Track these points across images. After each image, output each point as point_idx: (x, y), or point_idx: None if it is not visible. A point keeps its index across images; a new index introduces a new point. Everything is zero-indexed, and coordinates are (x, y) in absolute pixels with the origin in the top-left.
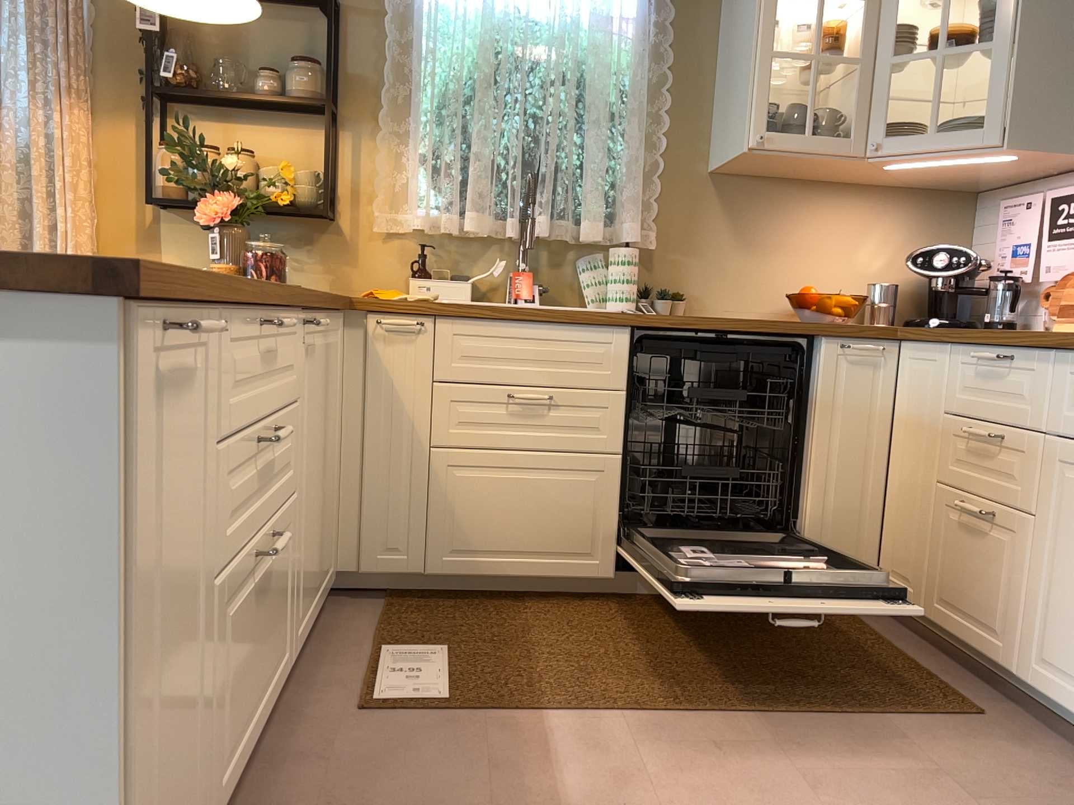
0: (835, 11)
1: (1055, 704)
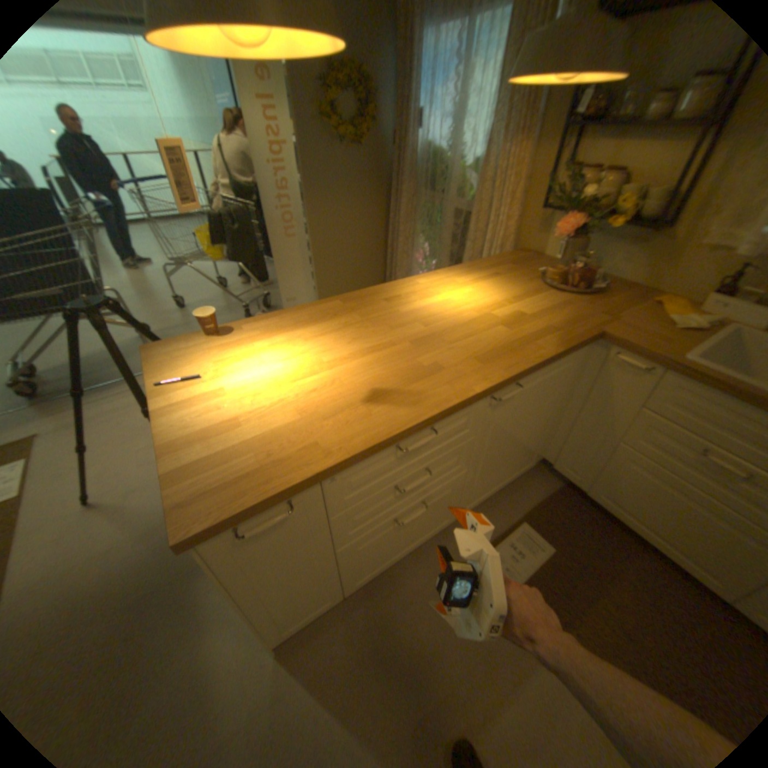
0: None
1: None
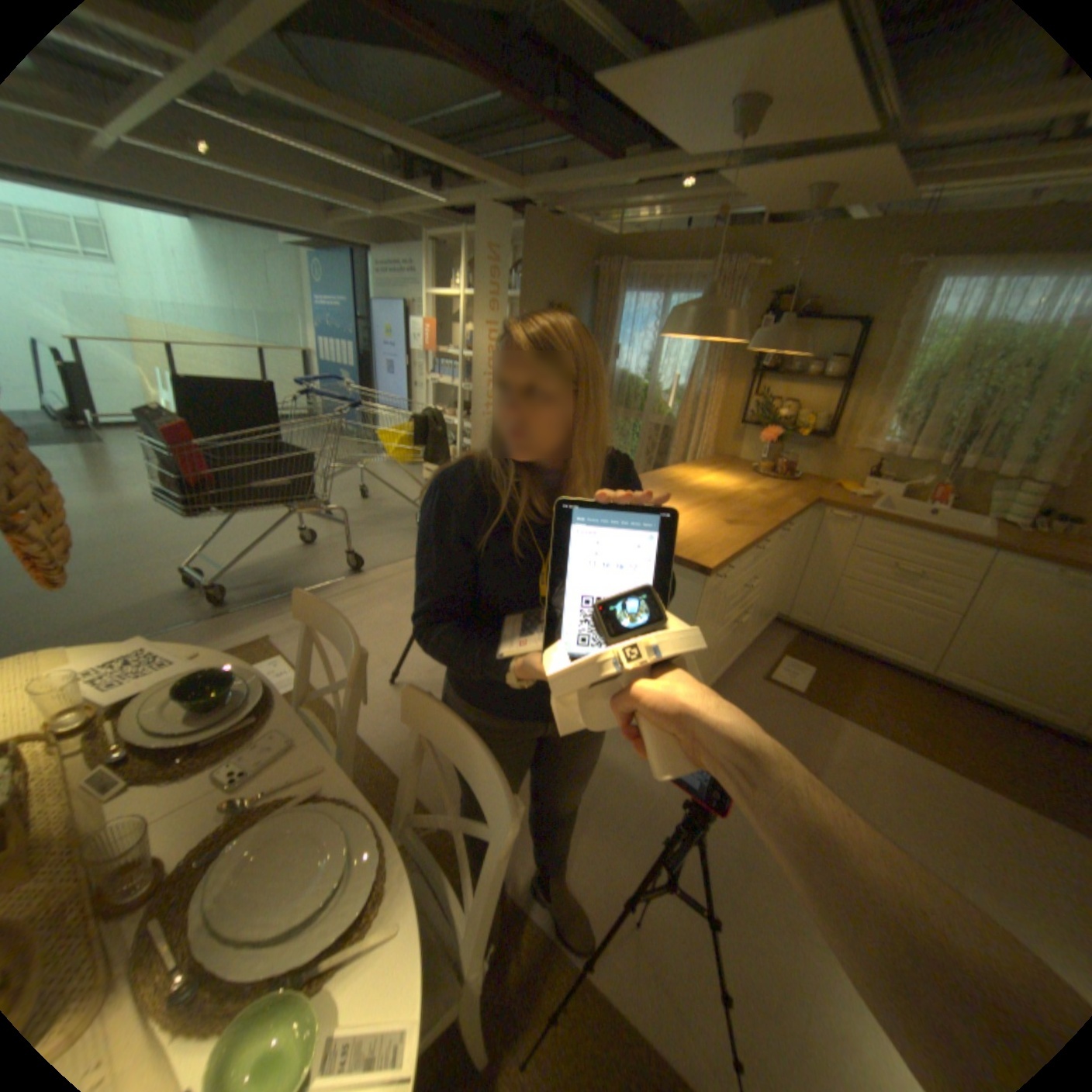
0: None
1: None
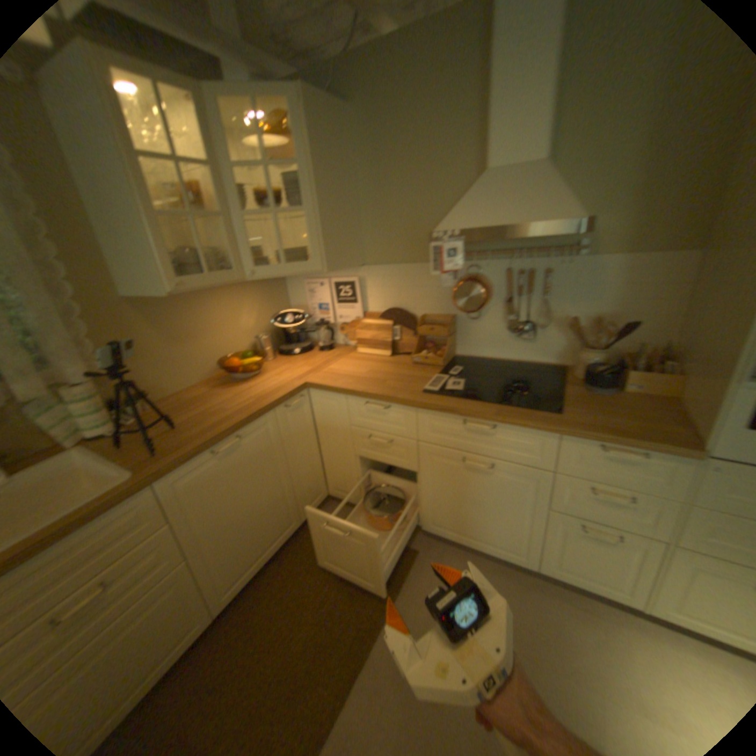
0: (176, 162)
1: (444, 537)
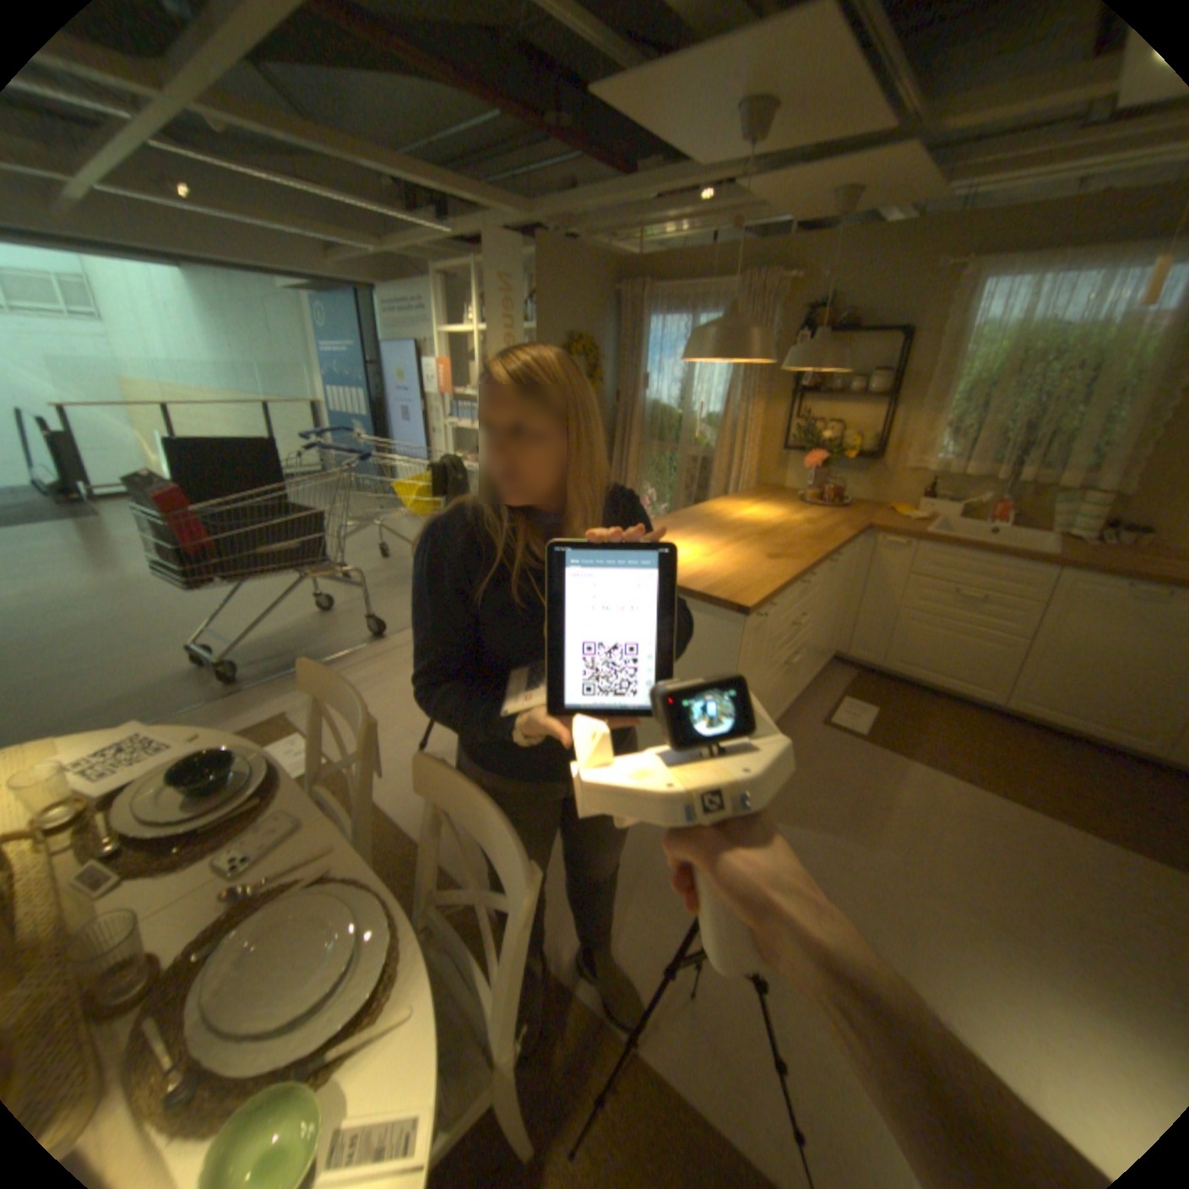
0: None
1: None
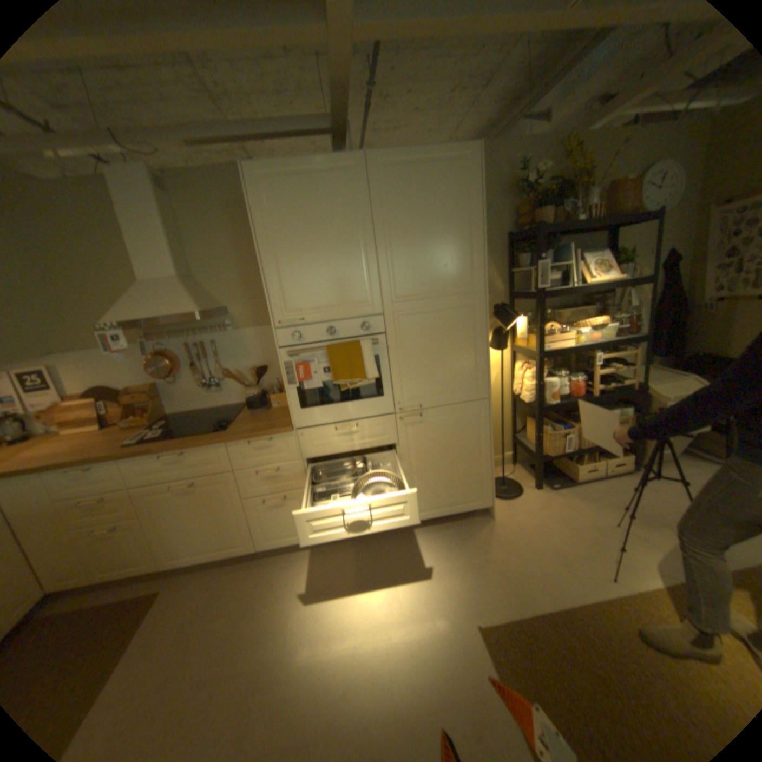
0: None
1: (179, 568)
